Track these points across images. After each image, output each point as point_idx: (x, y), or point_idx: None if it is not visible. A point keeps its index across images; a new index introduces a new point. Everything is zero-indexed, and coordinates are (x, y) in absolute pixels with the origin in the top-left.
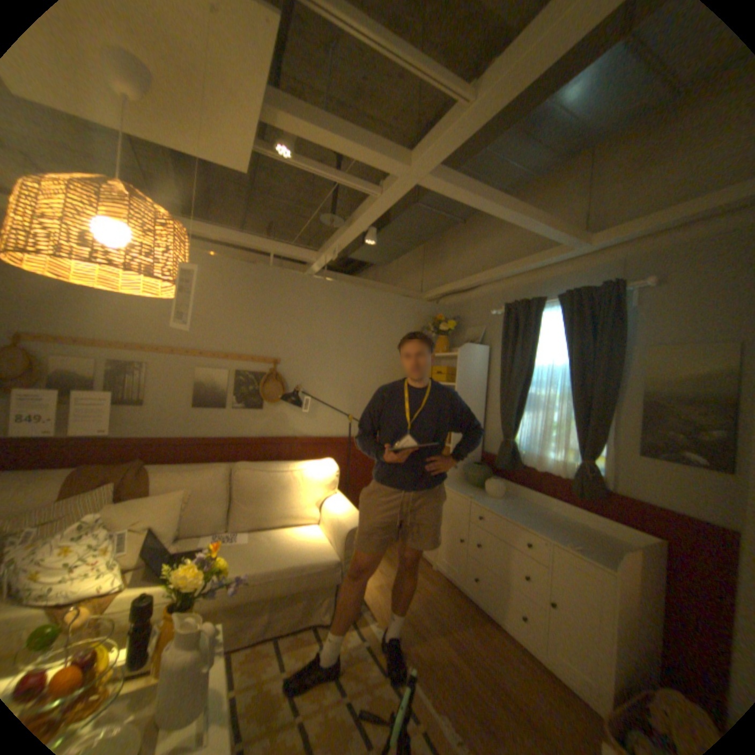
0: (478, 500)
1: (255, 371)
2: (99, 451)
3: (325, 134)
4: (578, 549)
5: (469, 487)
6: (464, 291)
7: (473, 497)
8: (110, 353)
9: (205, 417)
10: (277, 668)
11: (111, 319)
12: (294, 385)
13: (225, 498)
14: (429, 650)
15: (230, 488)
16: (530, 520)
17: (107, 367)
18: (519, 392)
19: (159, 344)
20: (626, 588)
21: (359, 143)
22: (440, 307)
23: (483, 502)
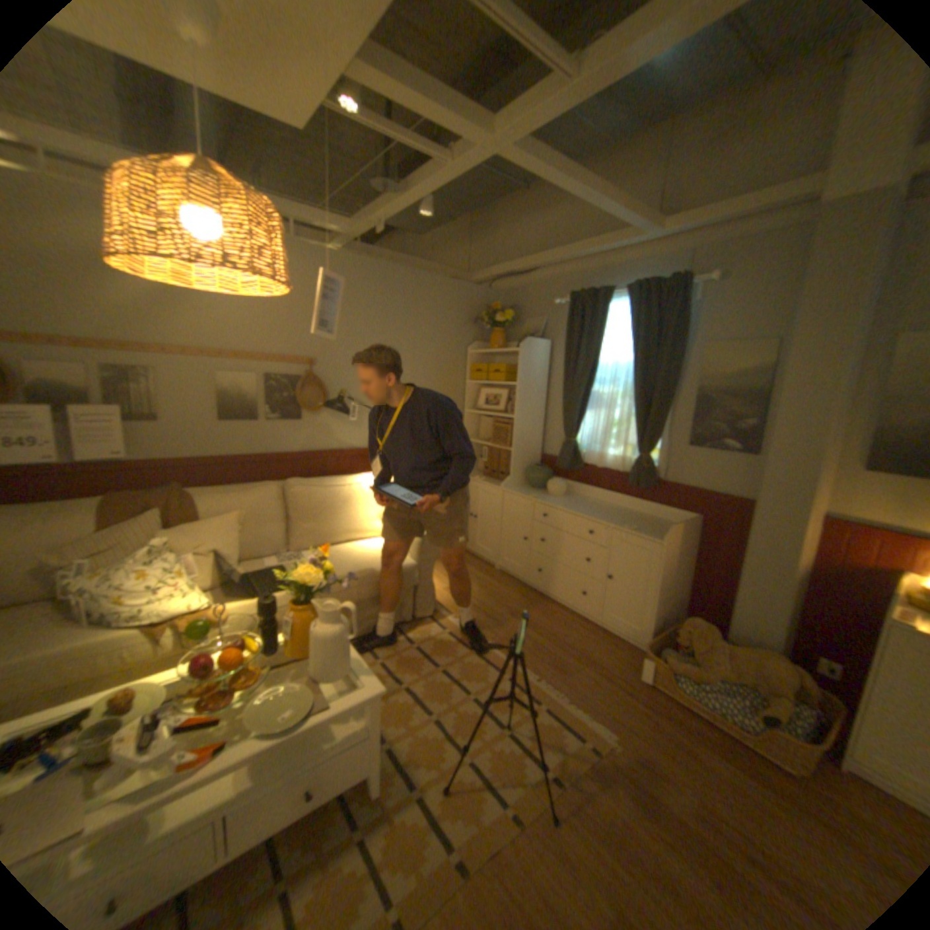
0: (541, 499)
1: (288, 375)
2: (115, 476)
3: (404, 91)
4: (632, 529)
5: (530, 489)
6: (522, 274)
7: (536, 496)
8: (104, 355)
9: (235, 431)
10: (371, 658)
11: (95, 309)
12: (335, 390)
13: (282, 517)
14: (503, 628)
15: (285, 506)
16: (590, 512)
17: (103, 374)
18: (583, 391)
19: (165, 343)
20: (669, 553)
21: (441, 105)
22: (494, 292)
23: (547, 501)
